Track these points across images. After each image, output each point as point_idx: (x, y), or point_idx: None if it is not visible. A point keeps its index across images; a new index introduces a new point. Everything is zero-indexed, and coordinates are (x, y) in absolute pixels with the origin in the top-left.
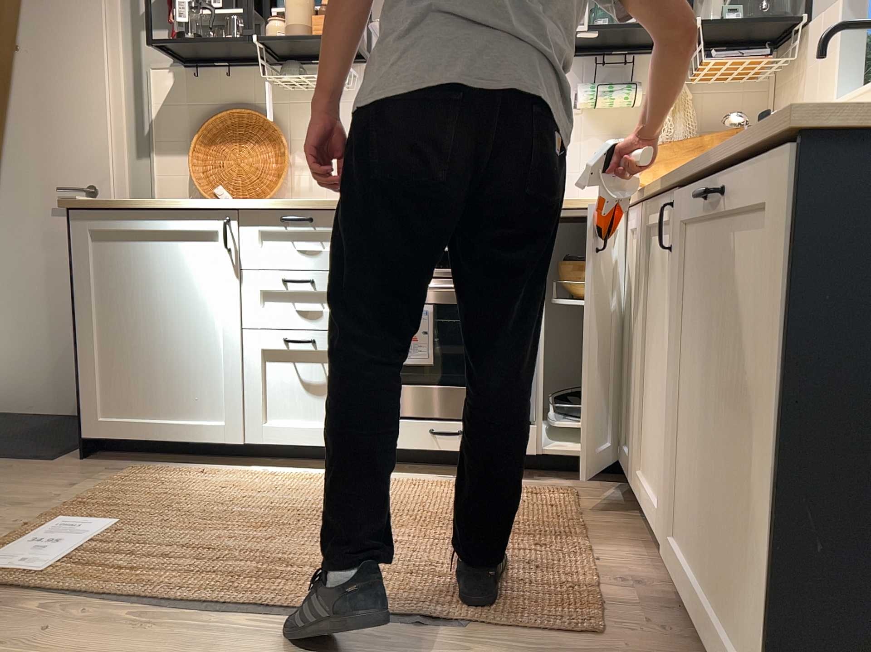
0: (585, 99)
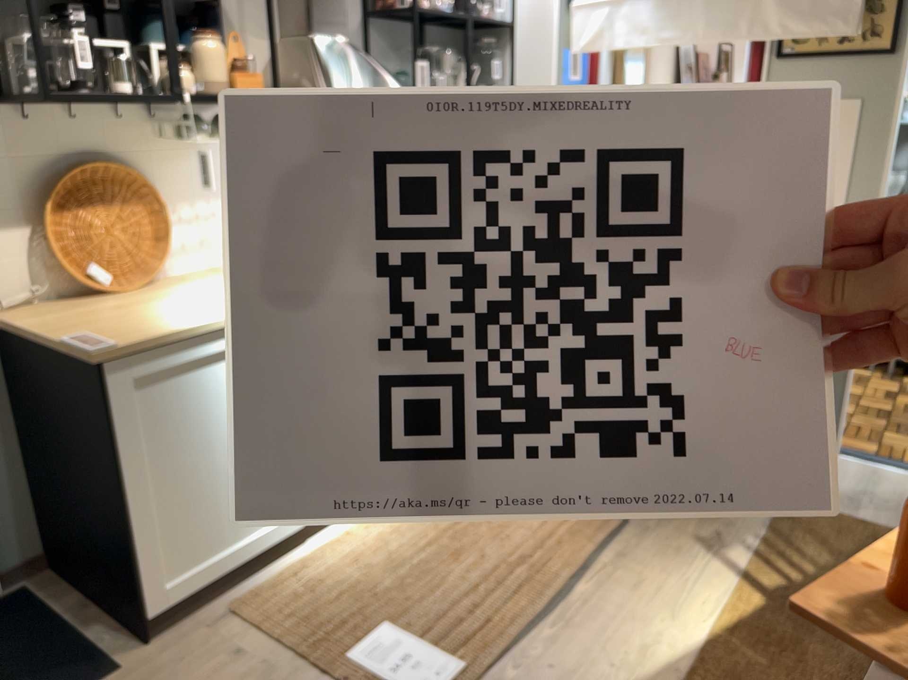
0: None
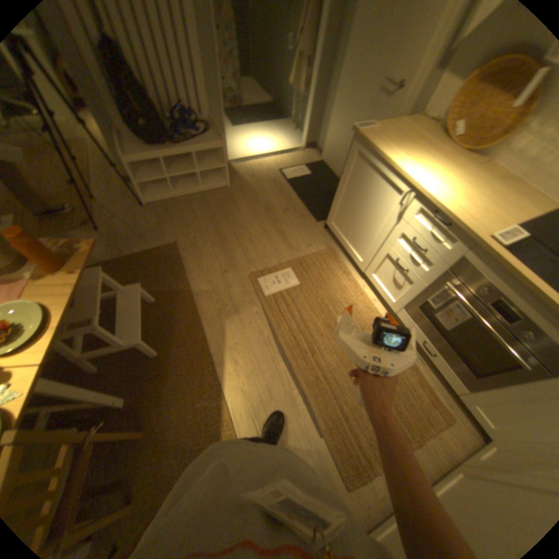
0: None
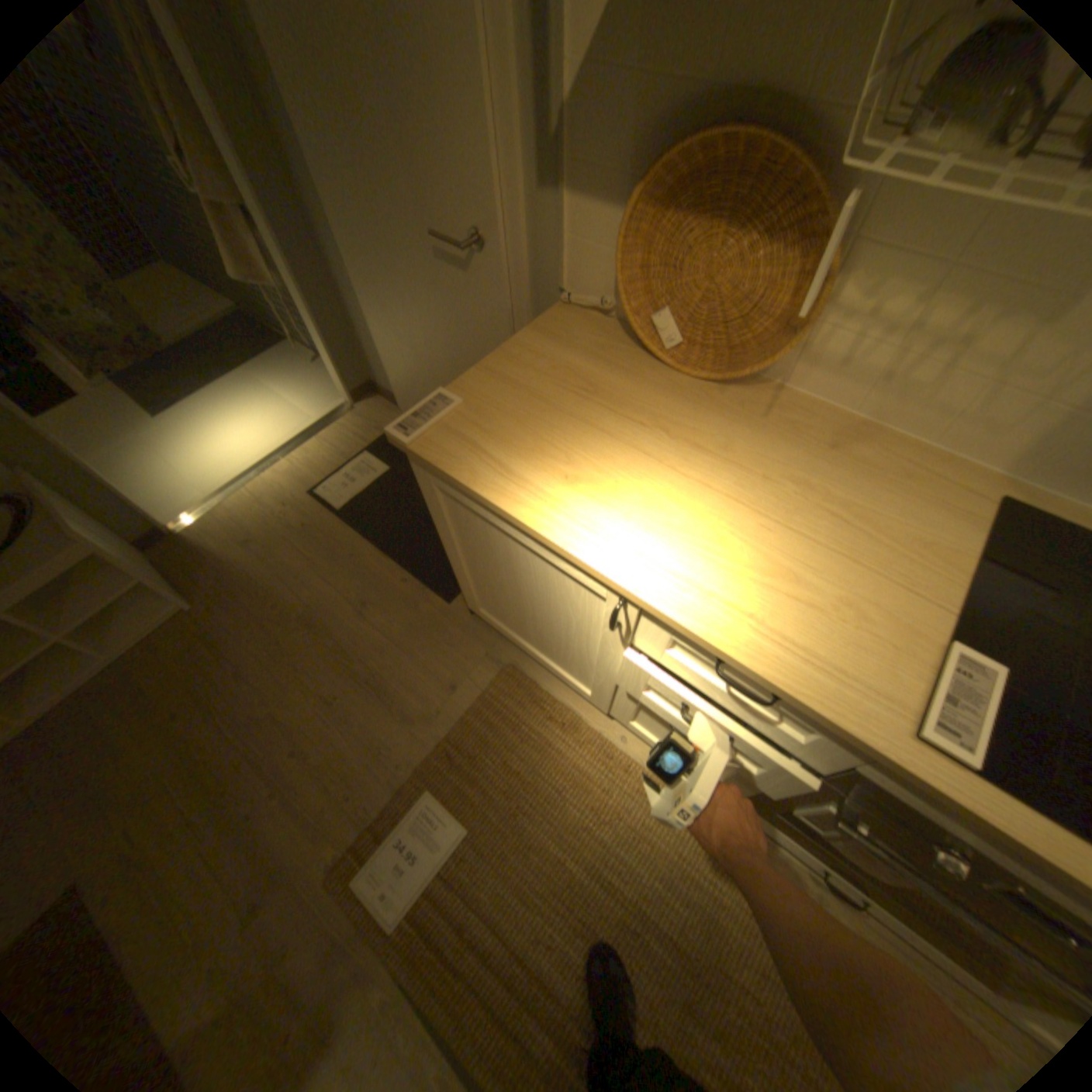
0: None
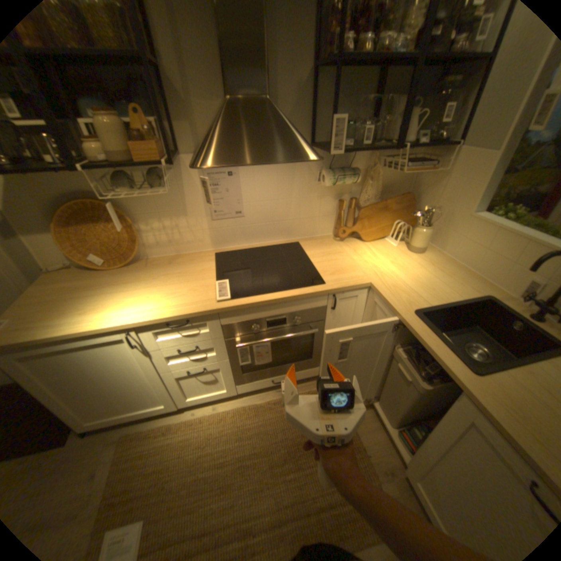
0: (327, 177)
